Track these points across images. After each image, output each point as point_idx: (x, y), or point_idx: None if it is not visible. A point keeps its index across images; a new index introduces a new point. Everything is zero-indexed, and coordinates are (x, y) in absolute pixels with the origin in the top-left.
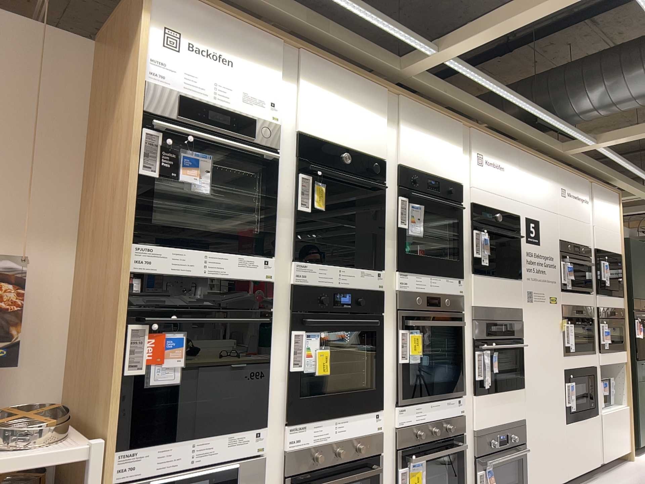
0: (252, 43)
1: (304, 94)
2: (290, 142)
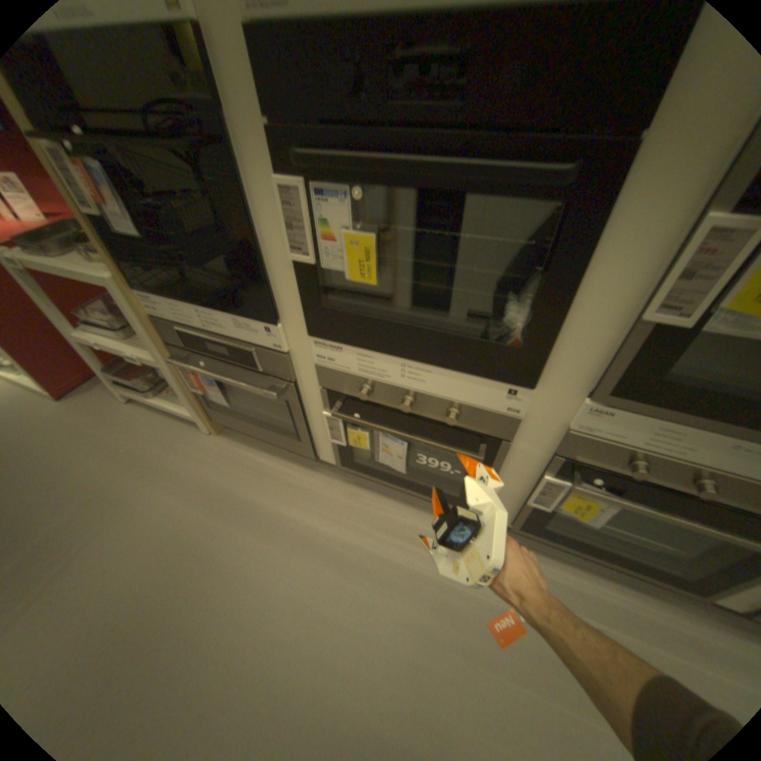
0: None
1: None
2: None
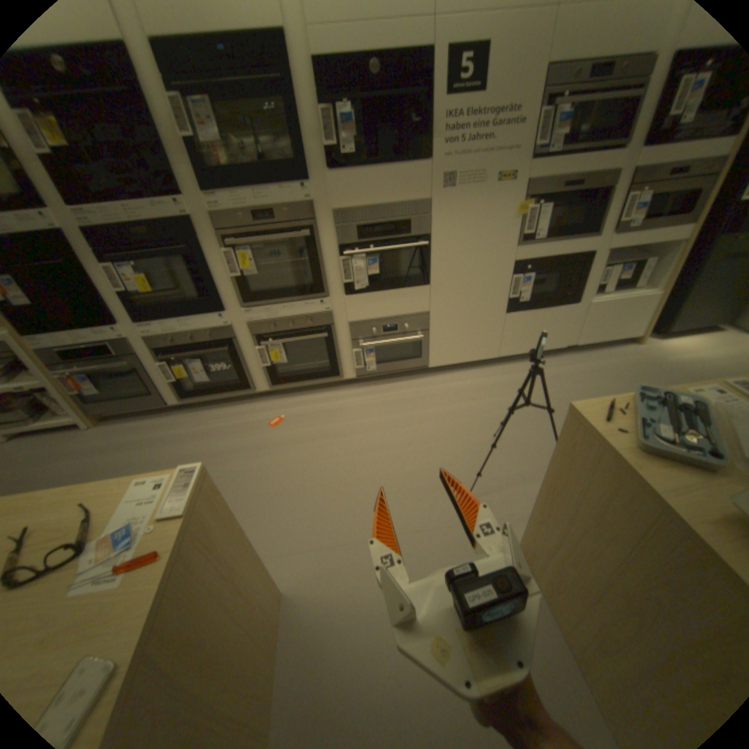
0: None
1: None
2: None
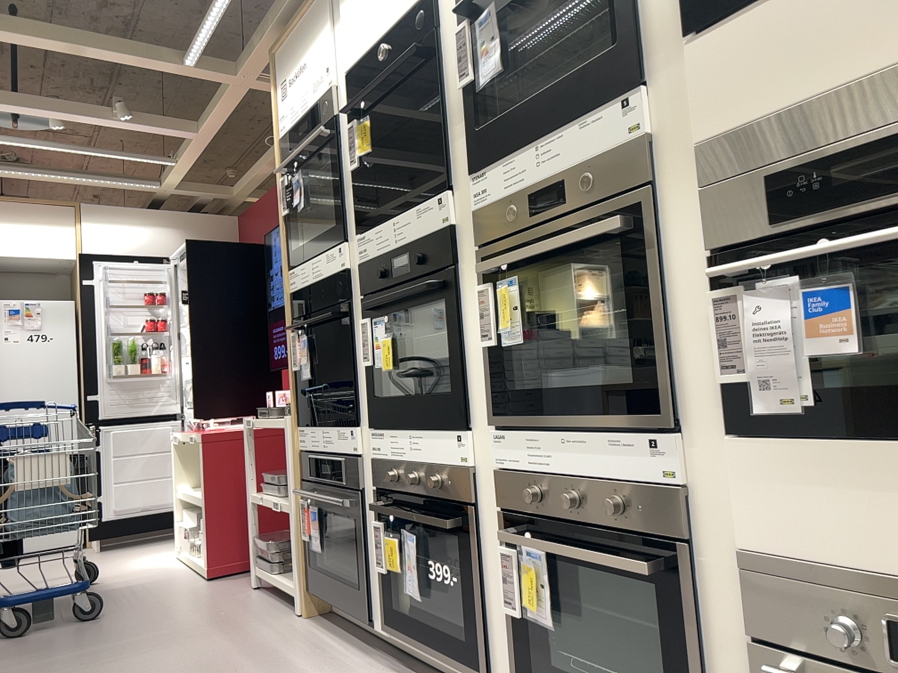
0: (308, 20)
1: (341, 18)
2: (343, 91)
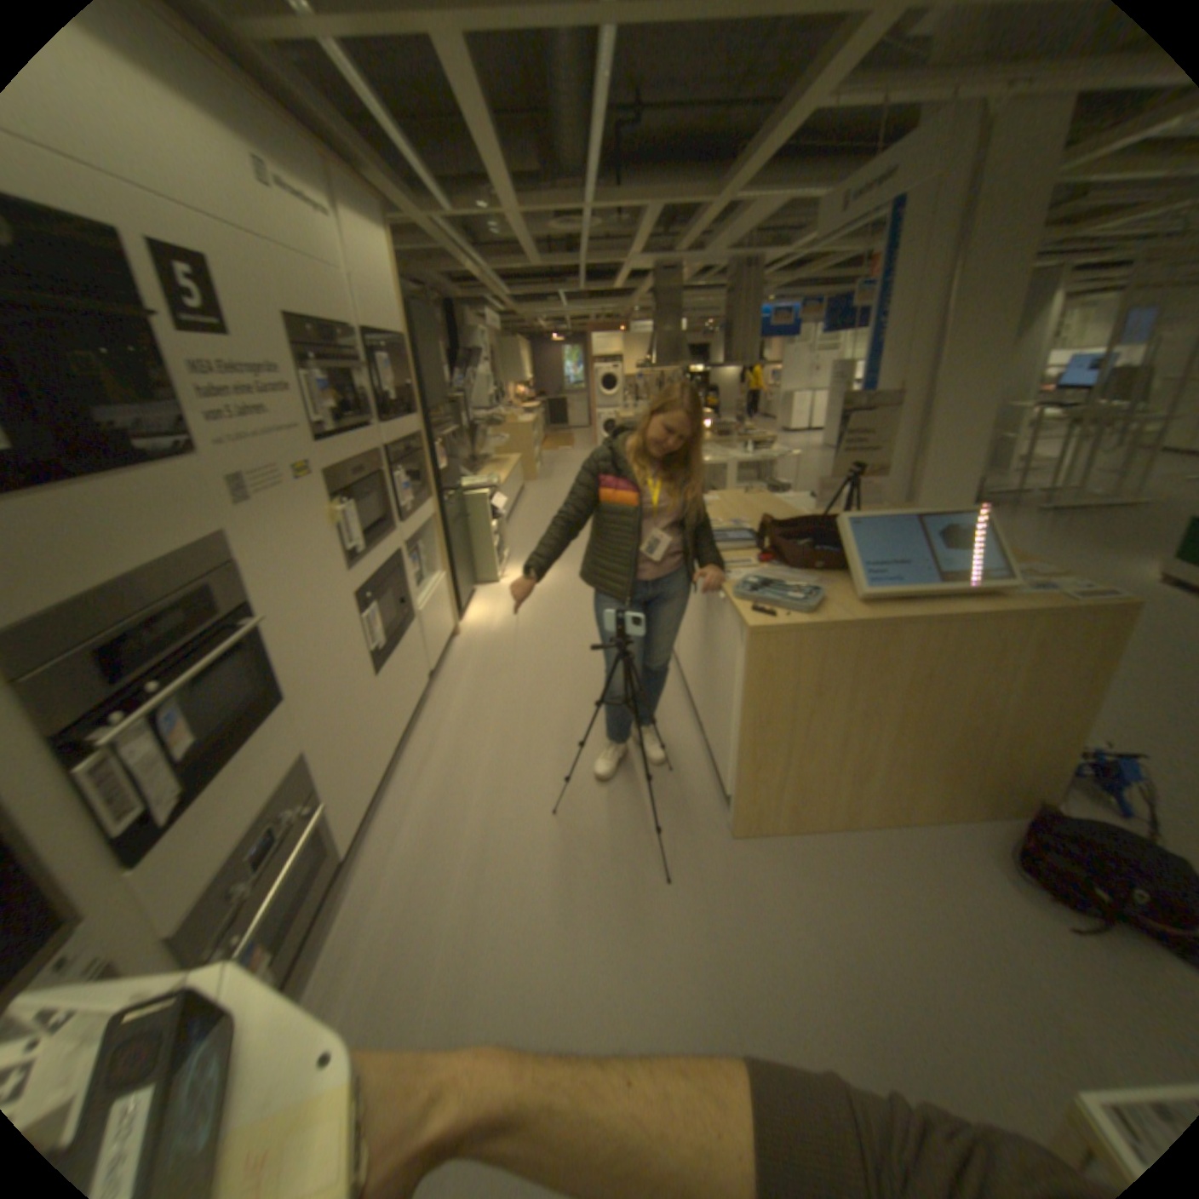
0: None
1: None
2: None
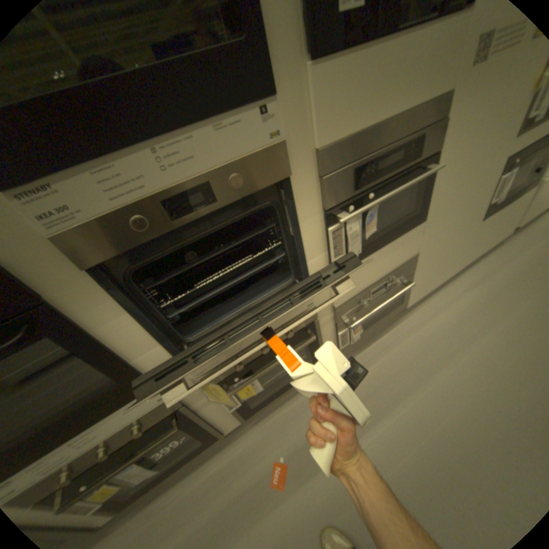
0: None
1: None
2: None
